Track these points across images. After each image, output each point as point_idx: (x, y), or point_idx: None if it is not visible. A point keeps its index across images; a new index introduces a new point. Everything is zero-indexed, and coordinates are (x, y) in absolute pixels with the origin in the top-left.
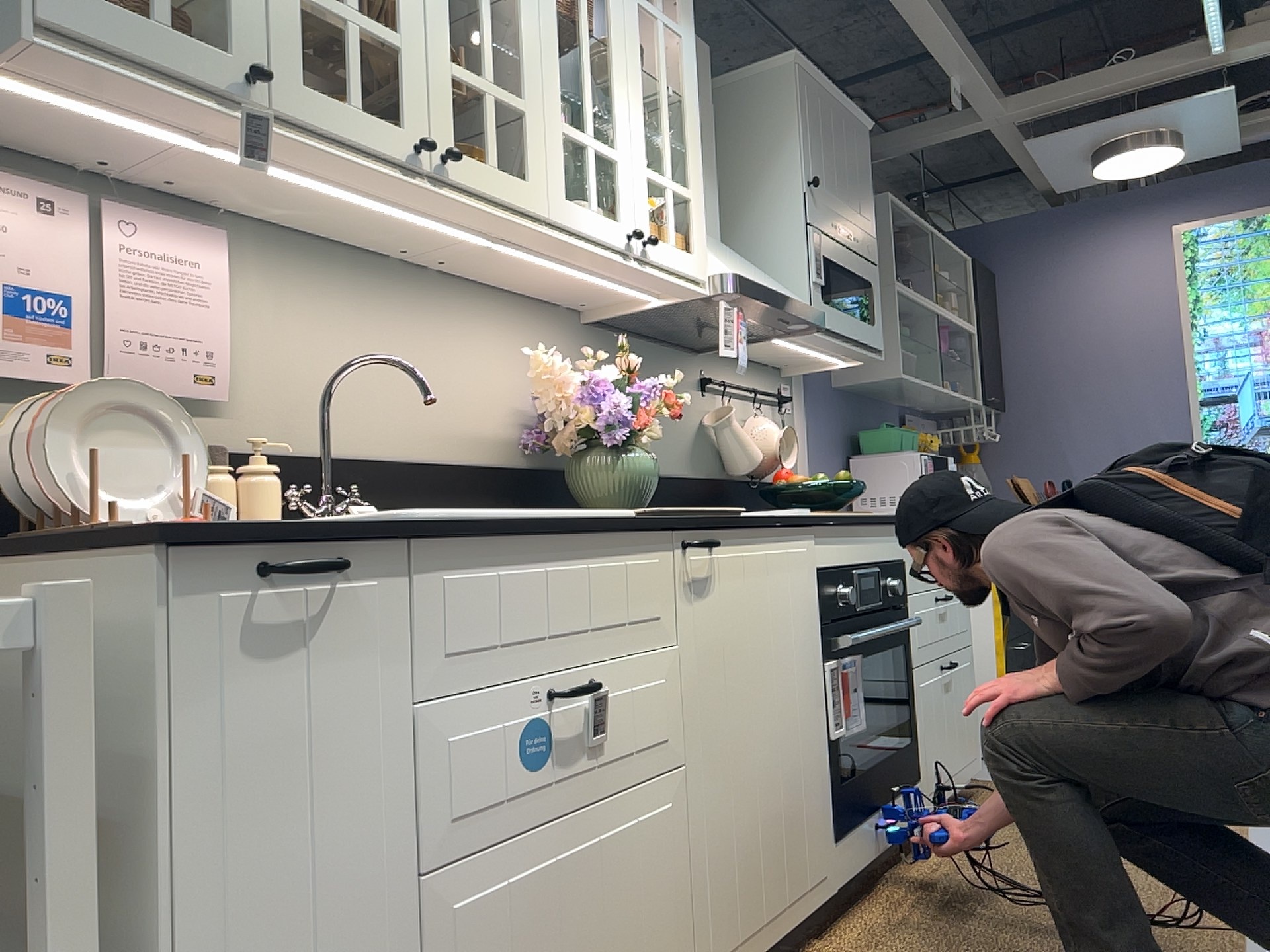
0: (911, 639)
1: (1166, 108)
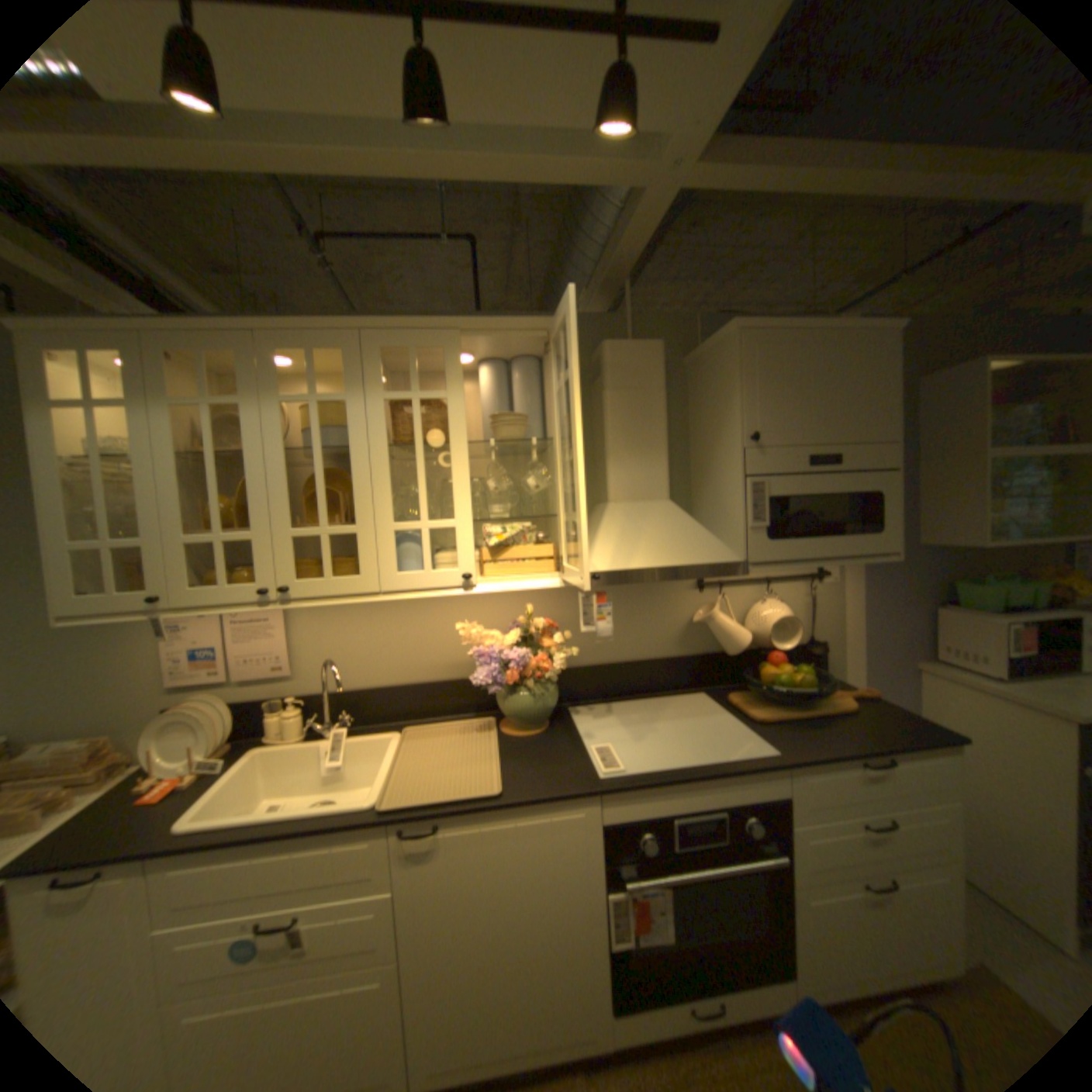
0: (795, 869)
1: None
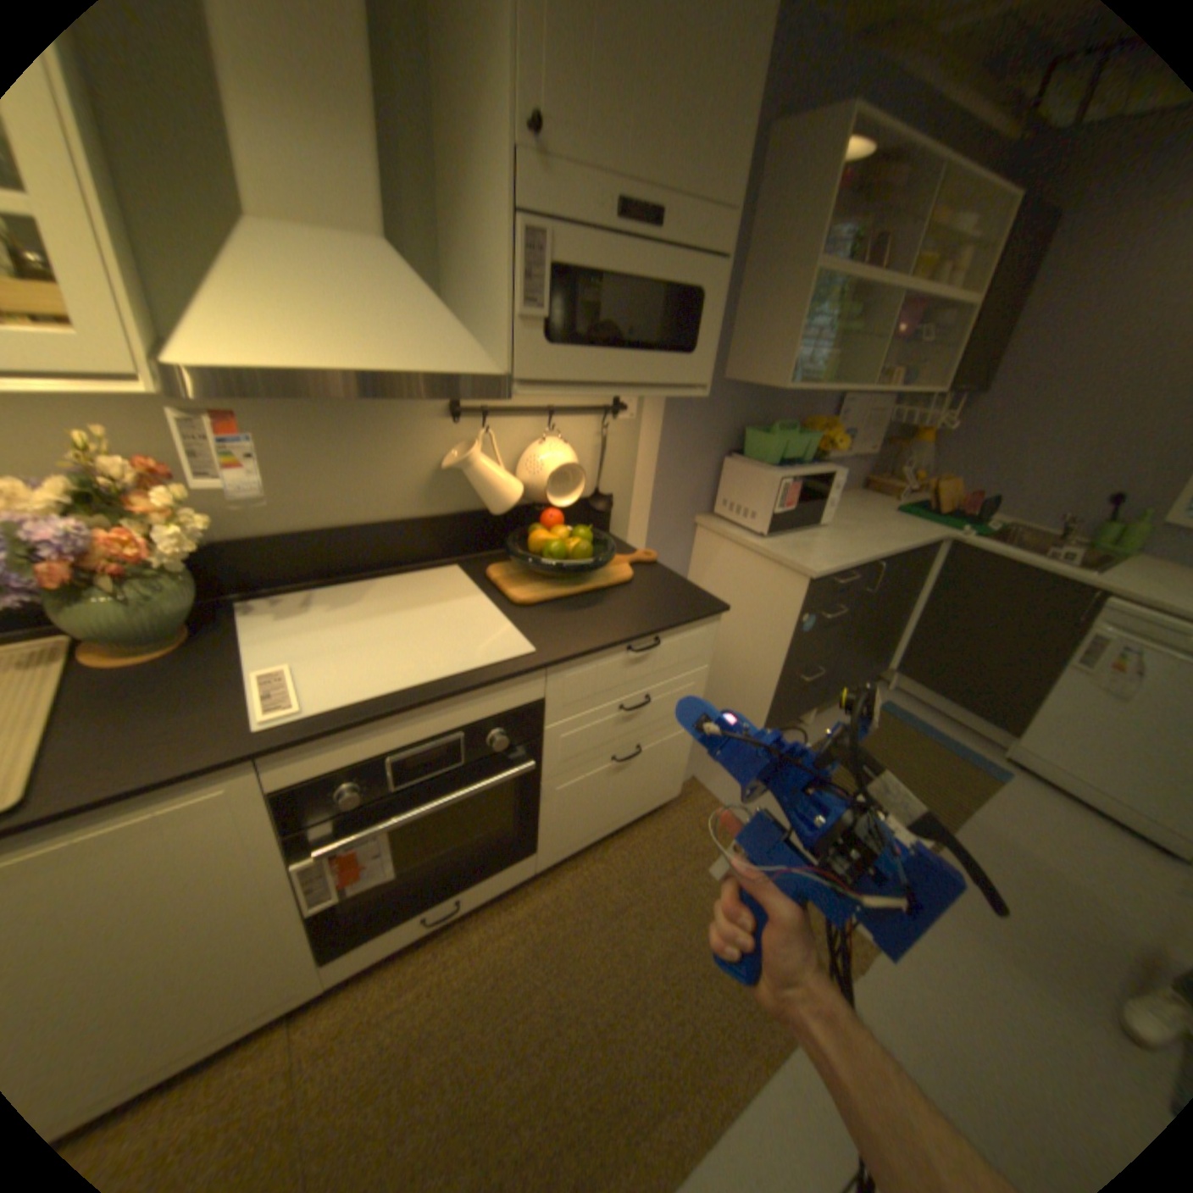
0: (542, 761)
1: None
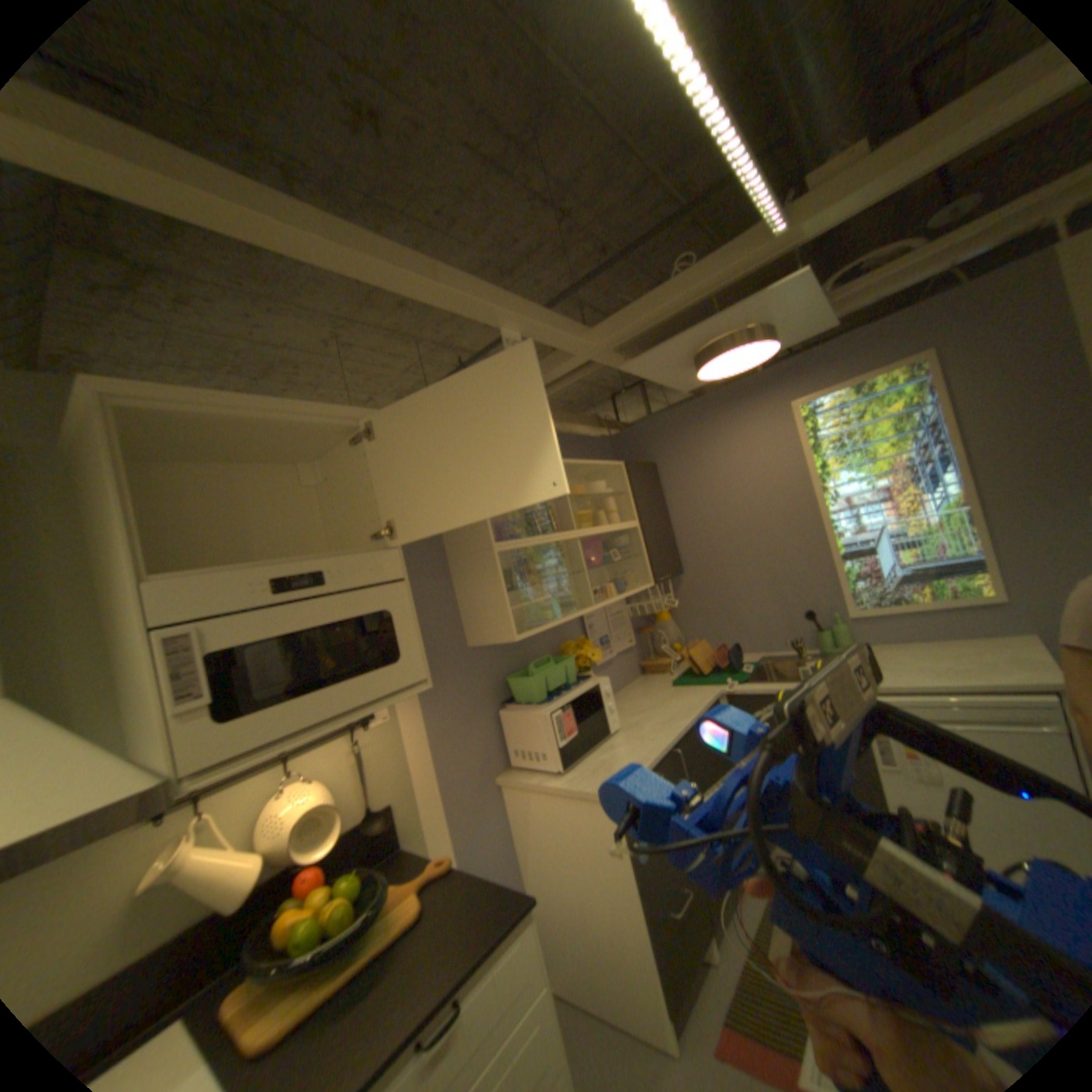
0: None
1: (742, 306)
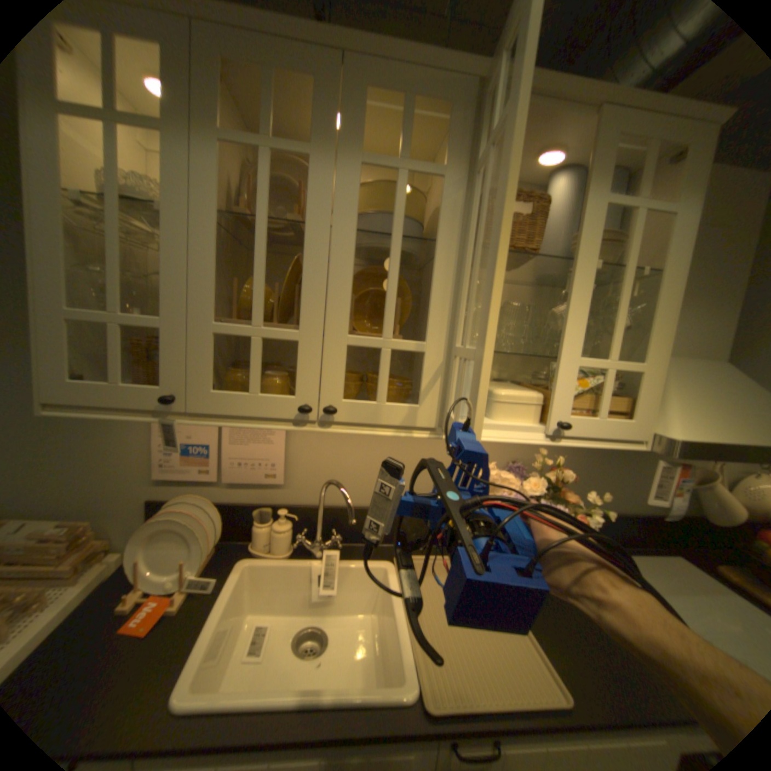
0: None
1: None
